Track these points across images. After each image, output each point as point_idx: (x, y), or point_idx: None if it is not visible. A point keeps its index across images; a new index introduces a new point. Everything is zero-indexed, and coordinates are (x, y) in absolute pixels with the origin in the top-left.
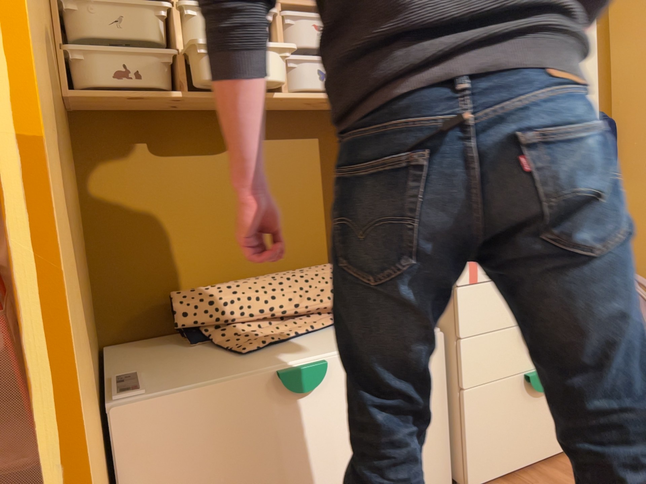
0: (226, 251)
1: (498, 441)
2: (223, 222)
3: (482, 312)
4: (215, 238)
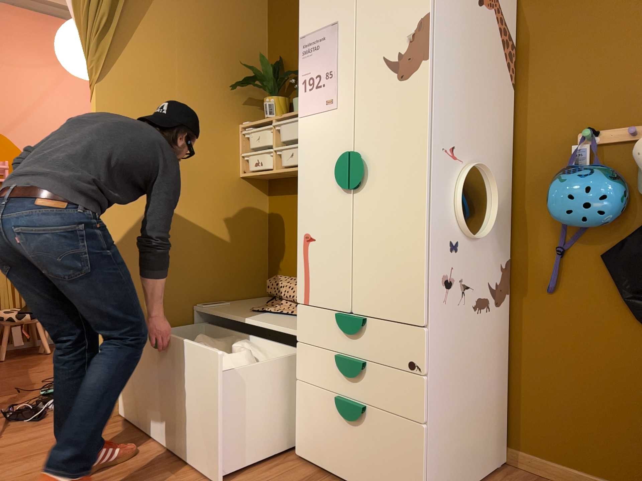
0: None
1: (315, 435)
2: None
3: (310, 328)
4: None
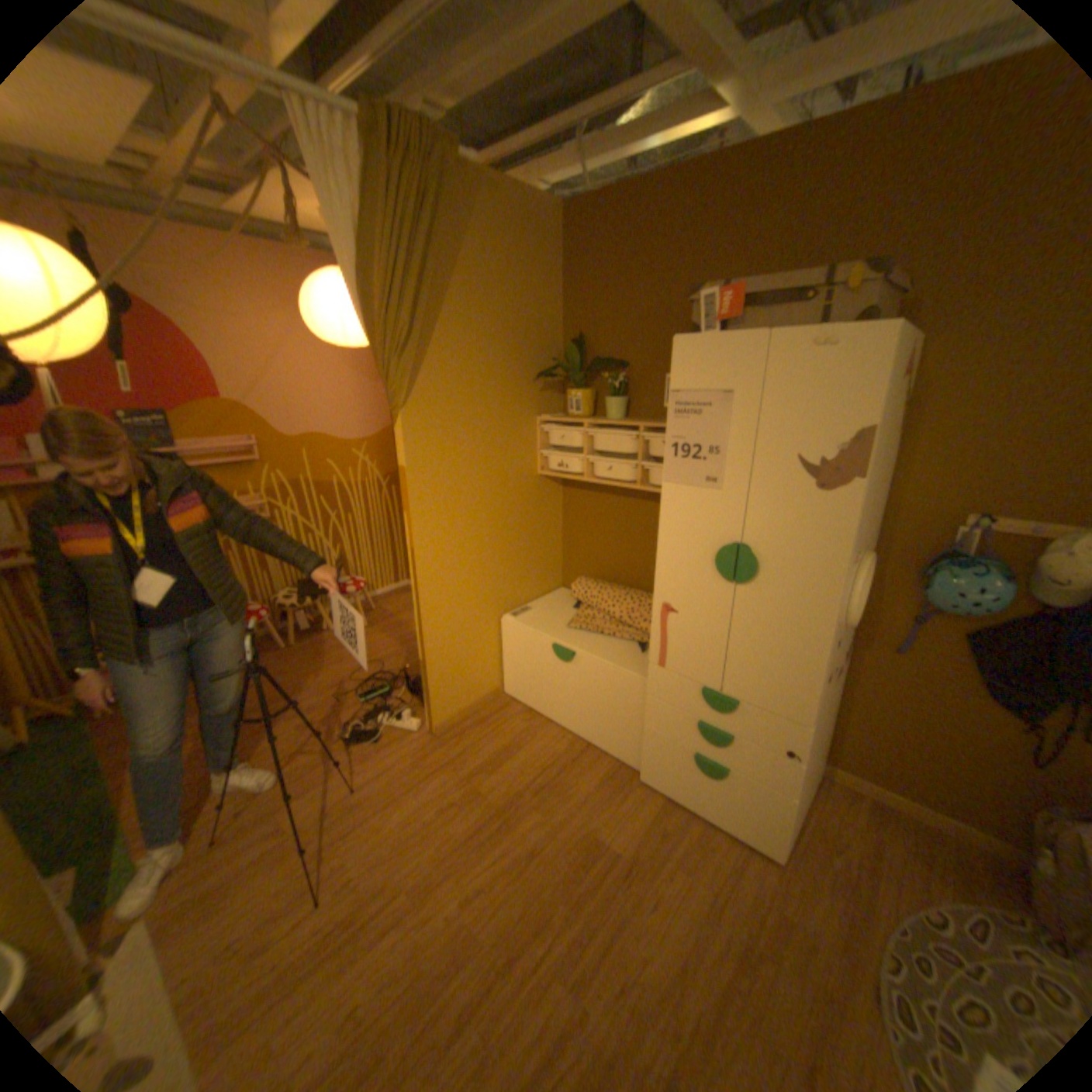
0: (622, 565)
1: (665, 773)
2: (622, 548)
3: (665, 688)
4: (617, 556)
